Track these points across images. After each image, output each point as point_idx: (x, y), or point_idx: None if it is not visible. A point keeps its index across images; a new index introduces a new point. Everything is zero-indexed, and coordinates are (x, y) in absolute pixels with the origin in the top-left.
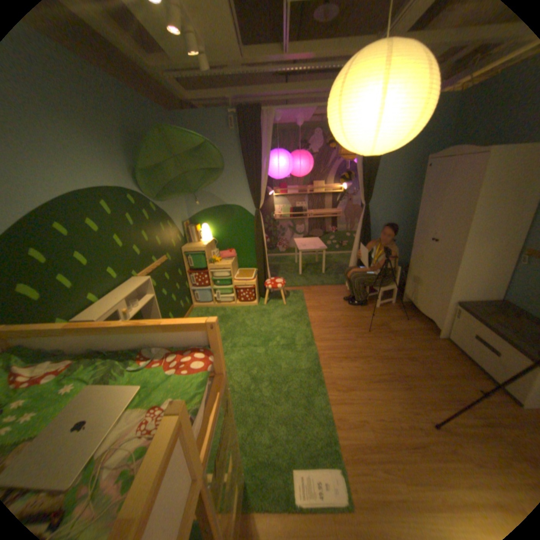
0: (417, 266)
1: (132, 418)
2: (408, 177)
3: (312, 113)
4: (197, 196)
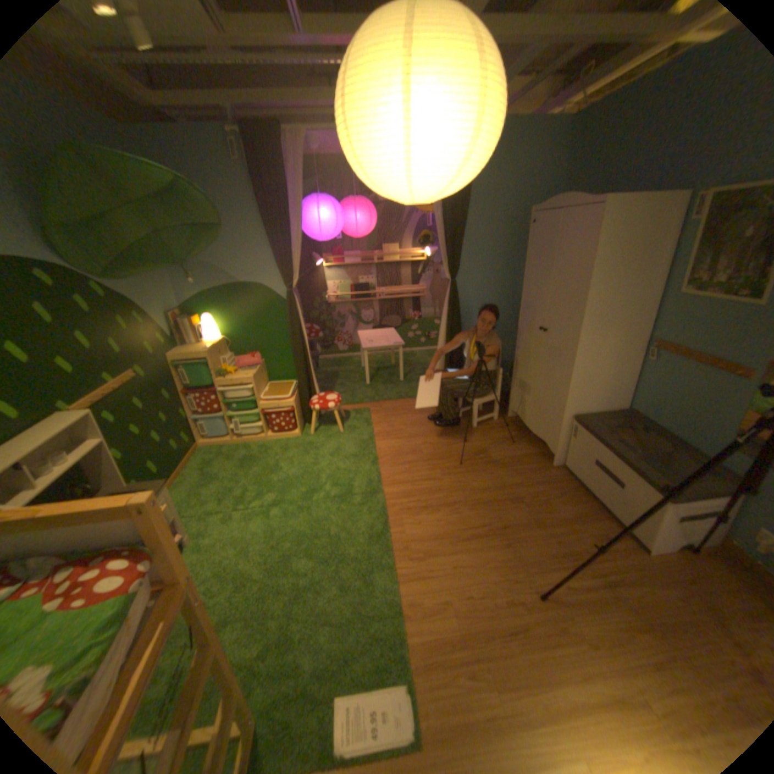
0: (524, 366)
1: None
2: (509, 238)
3: None
4: (189, 269)
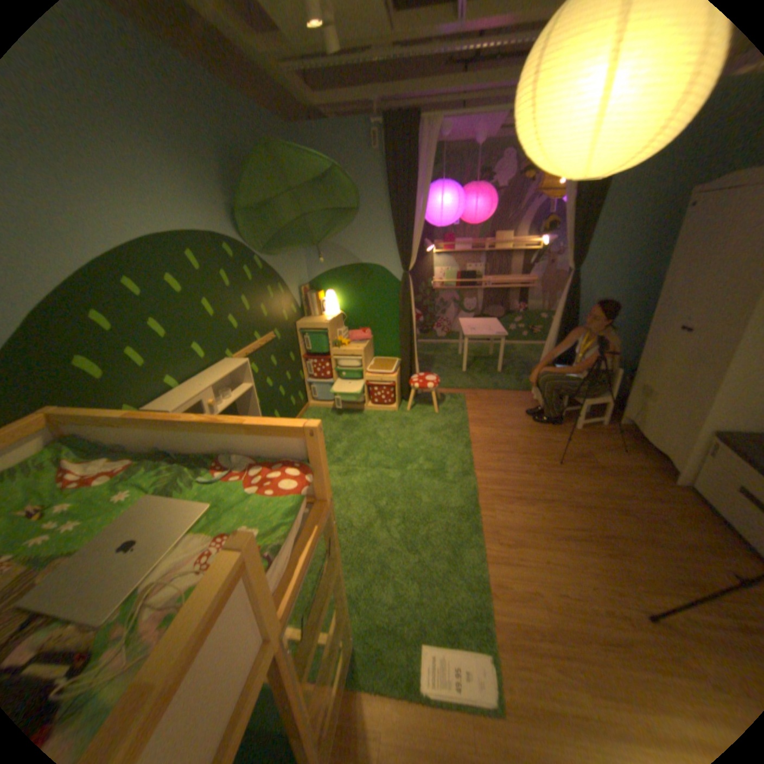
0: (652, 369)
1: (192, 545)
2: (653, 225)
3: (502, 123)
4: (321, 250)
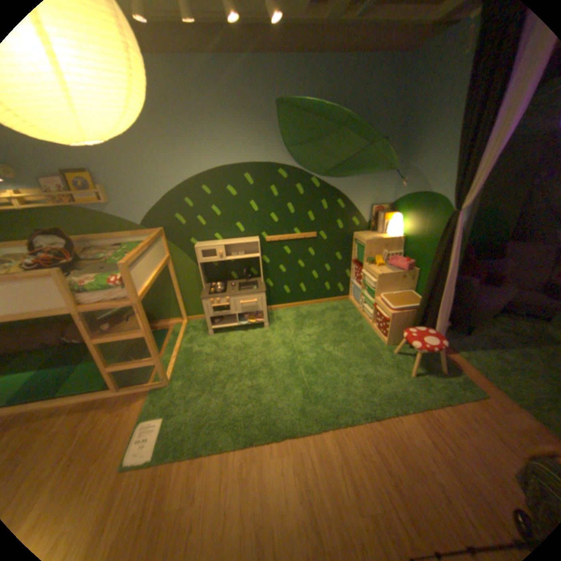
0: None
1: (90, 276)
2: None
3: None
4: (407, 174)
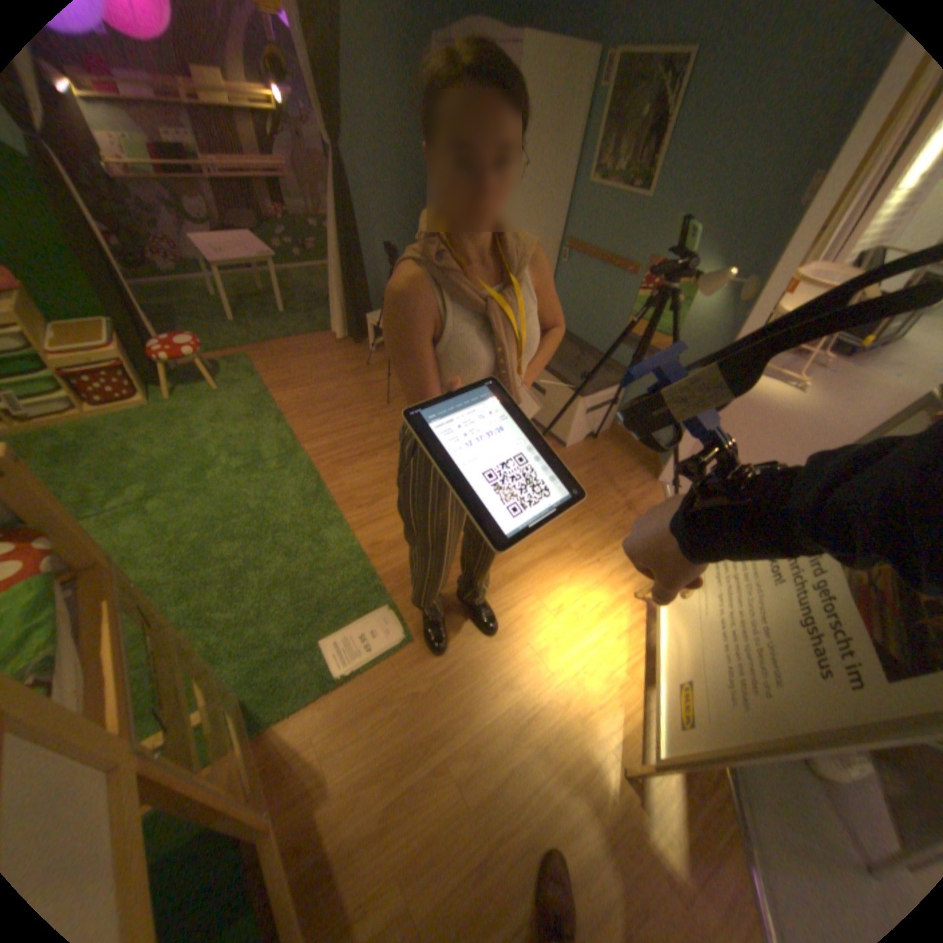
0: None
1: None
2: (403, 86)
3: None
4: None
